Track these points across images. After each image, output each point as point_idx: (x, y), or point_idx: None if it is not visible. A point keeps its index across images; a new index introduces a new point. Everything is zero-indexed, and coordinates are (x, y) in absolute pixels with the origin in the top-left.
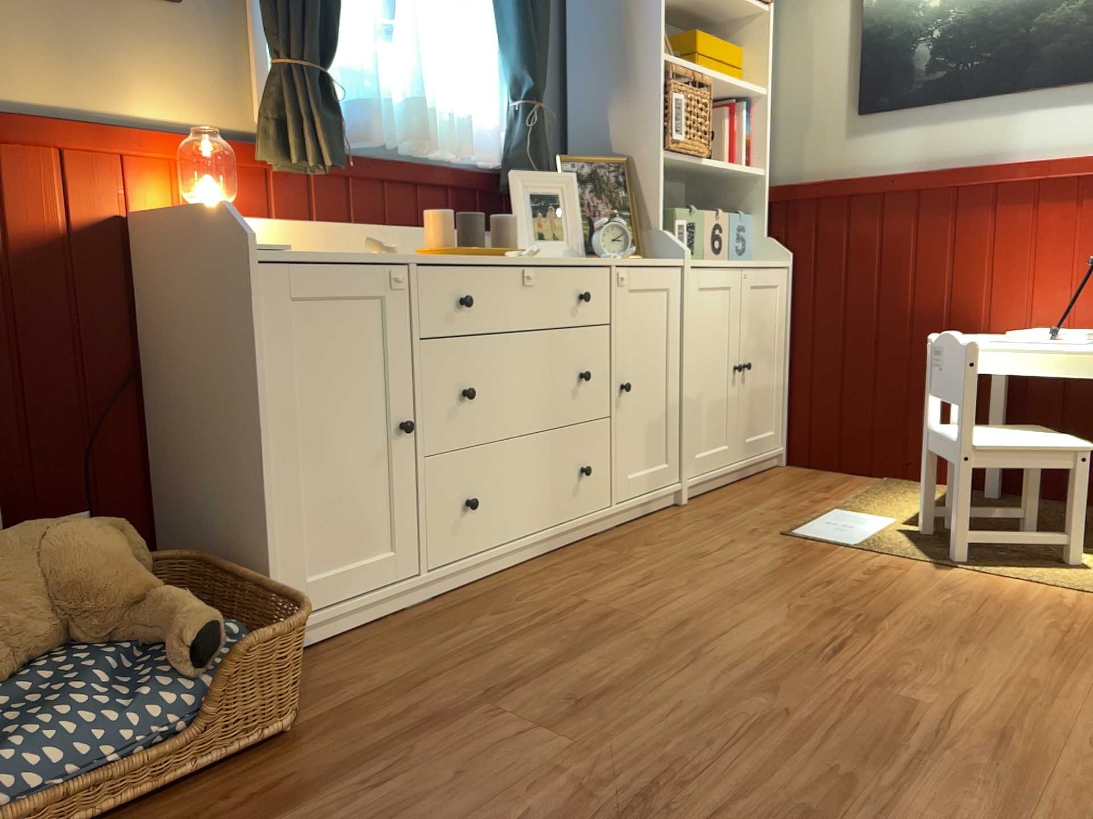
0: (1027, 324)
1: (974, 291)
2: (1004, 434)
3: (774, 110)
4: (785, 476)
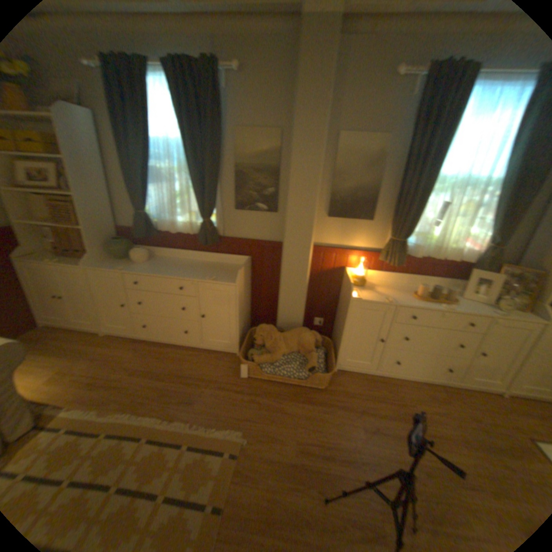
0: None
1: None
2: None
3: None
4: None
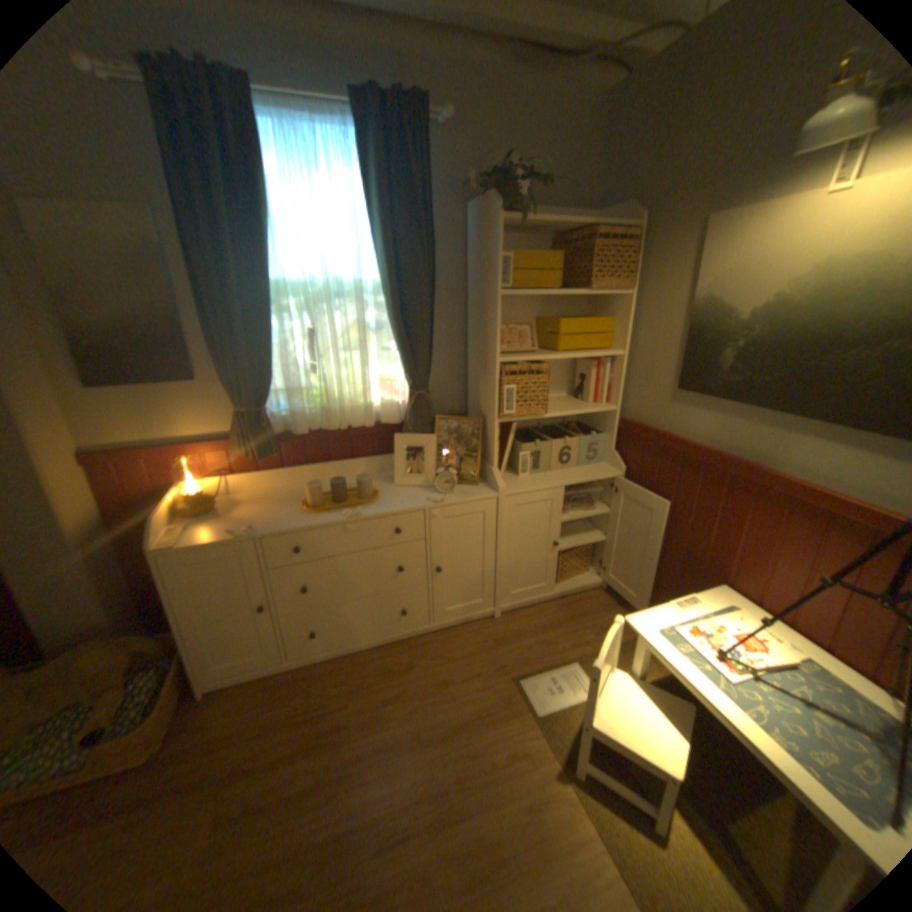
0: (763, 598)
1: (731, 553)
2: (645, 714)
3: (632, 363)
4: (593, 601)
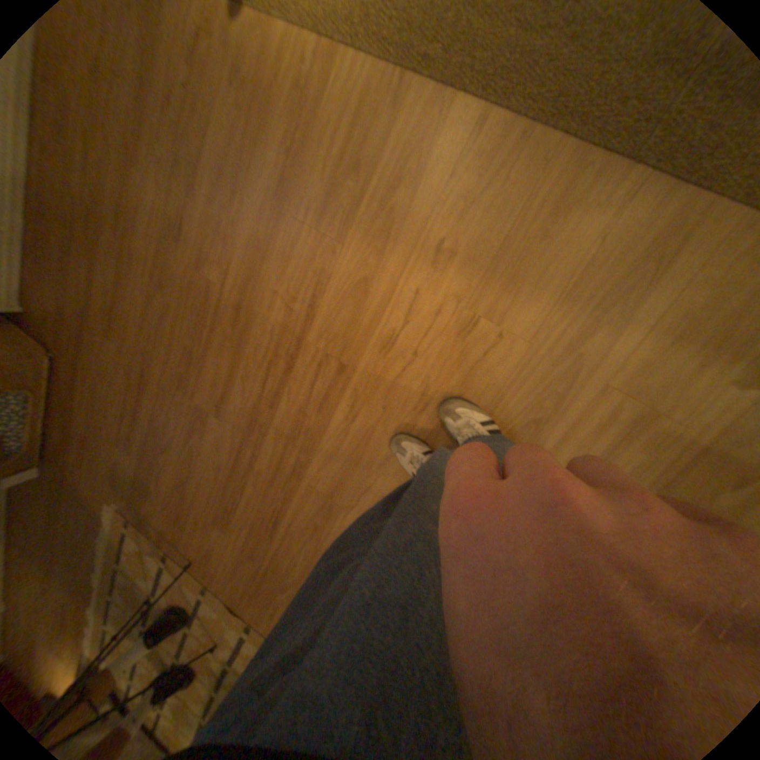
0: None
1: None
2: None
3: None
4: None
